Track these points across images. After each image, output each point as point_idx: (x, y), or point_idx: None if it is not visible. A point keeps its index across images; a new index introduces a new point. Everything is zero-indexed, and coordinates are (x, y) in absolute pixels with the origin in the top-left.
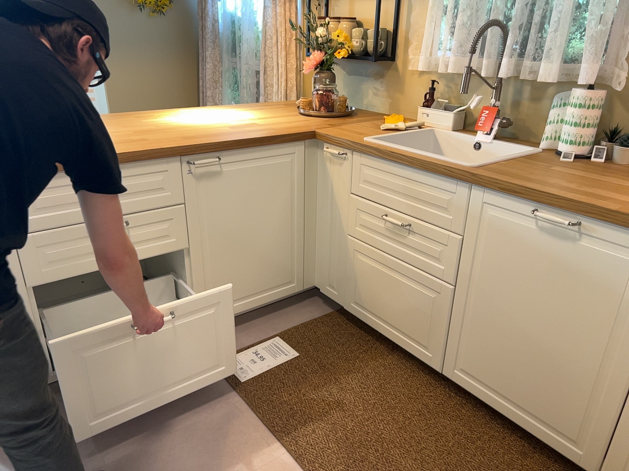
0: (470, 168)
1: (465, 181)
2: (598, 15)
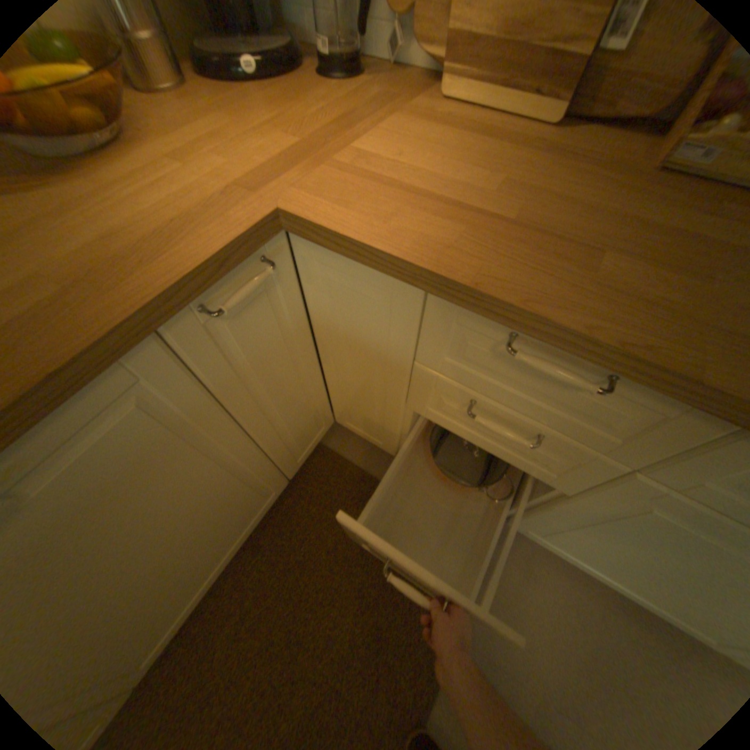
0: None
1: None
2: None
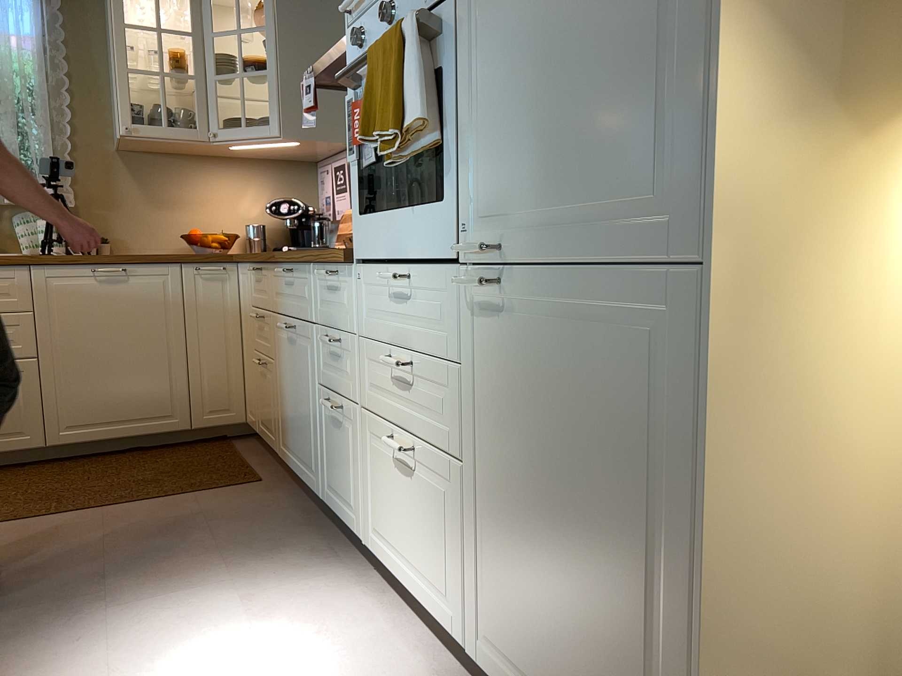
0: (20, 256)
1: (24, 264)
2: (39, 155)
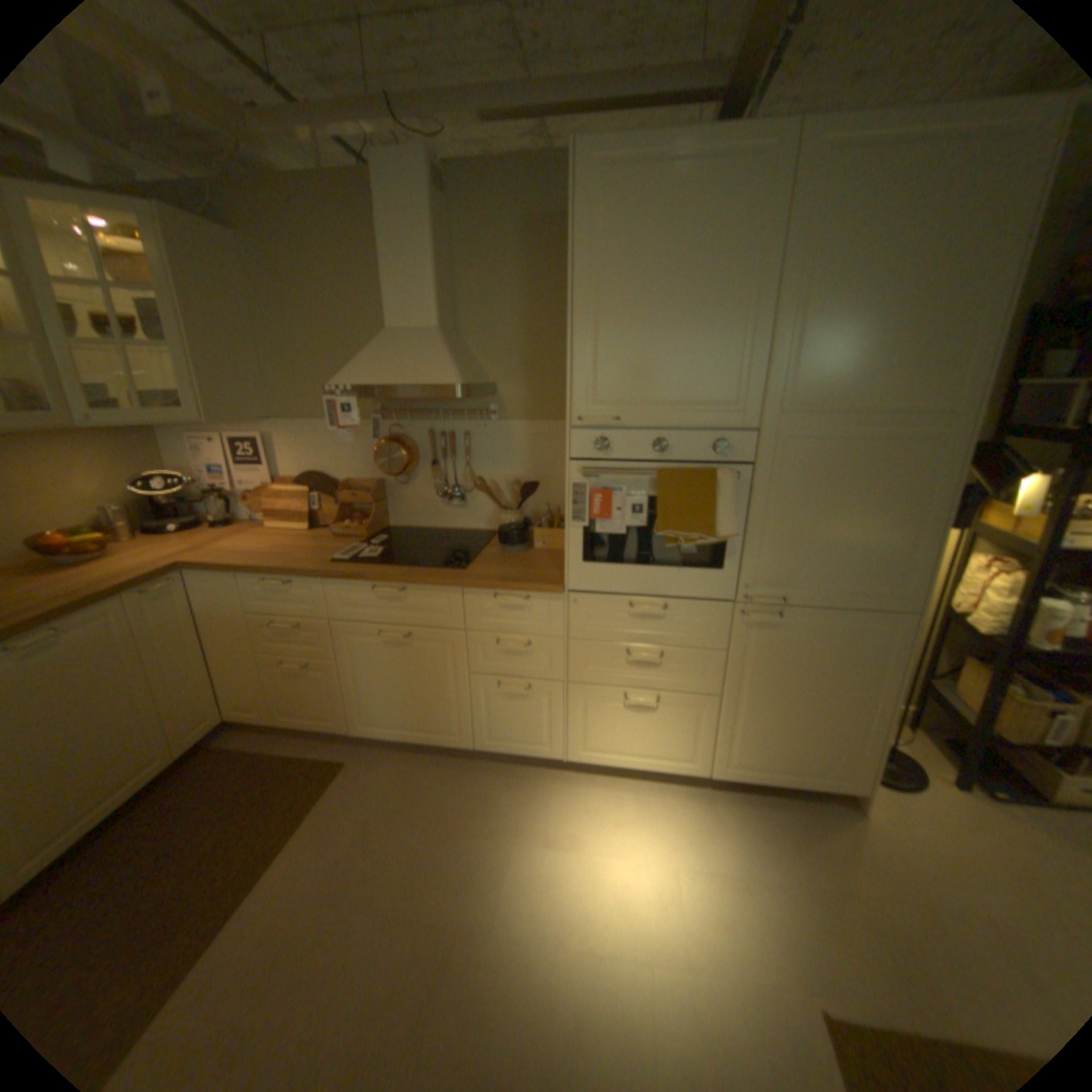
0: None
1: None
2: None
